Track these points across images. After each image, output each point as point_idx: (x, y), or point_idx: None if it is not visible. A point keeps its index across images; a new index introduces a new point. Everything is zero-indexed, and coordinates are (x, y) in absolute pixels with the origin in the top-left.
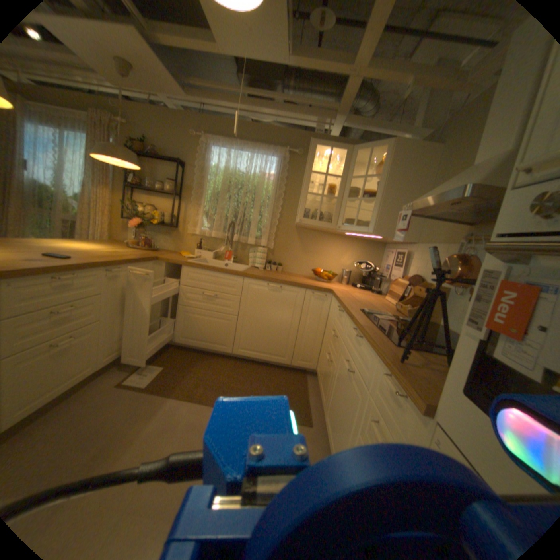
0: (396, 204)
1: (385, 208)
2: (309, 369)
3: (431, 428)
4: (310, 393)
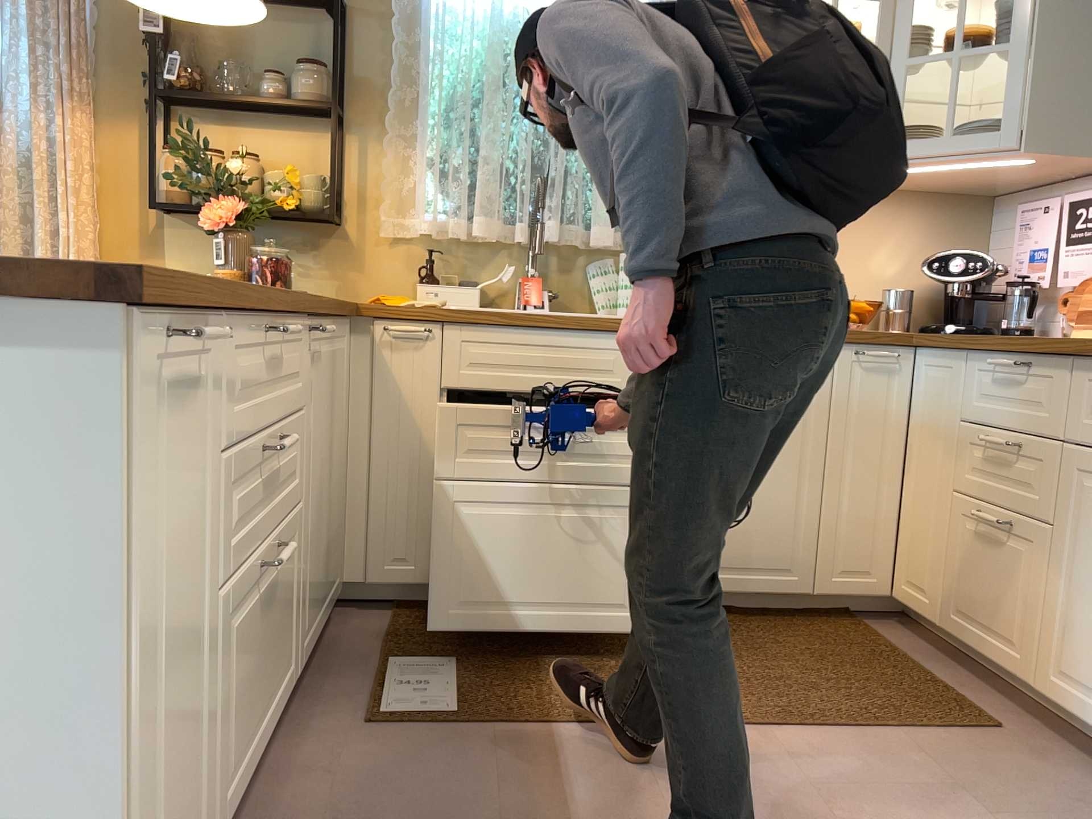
0: (1076, 52)
1: (1046, 67)
2: (872, 595)
3: None
4: (916, 657)
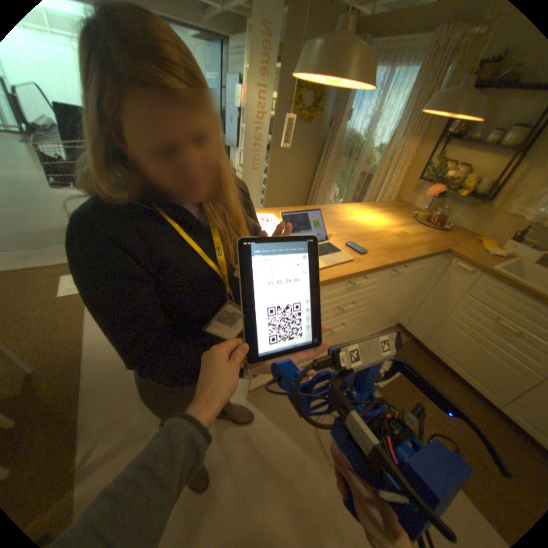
0: None
1: None
2: None
3: None
4: None
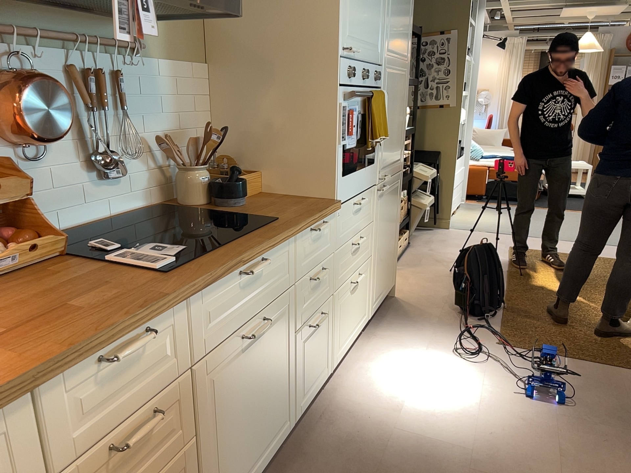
0: None
1: None
2: None
3: (334, 213)
4: None
